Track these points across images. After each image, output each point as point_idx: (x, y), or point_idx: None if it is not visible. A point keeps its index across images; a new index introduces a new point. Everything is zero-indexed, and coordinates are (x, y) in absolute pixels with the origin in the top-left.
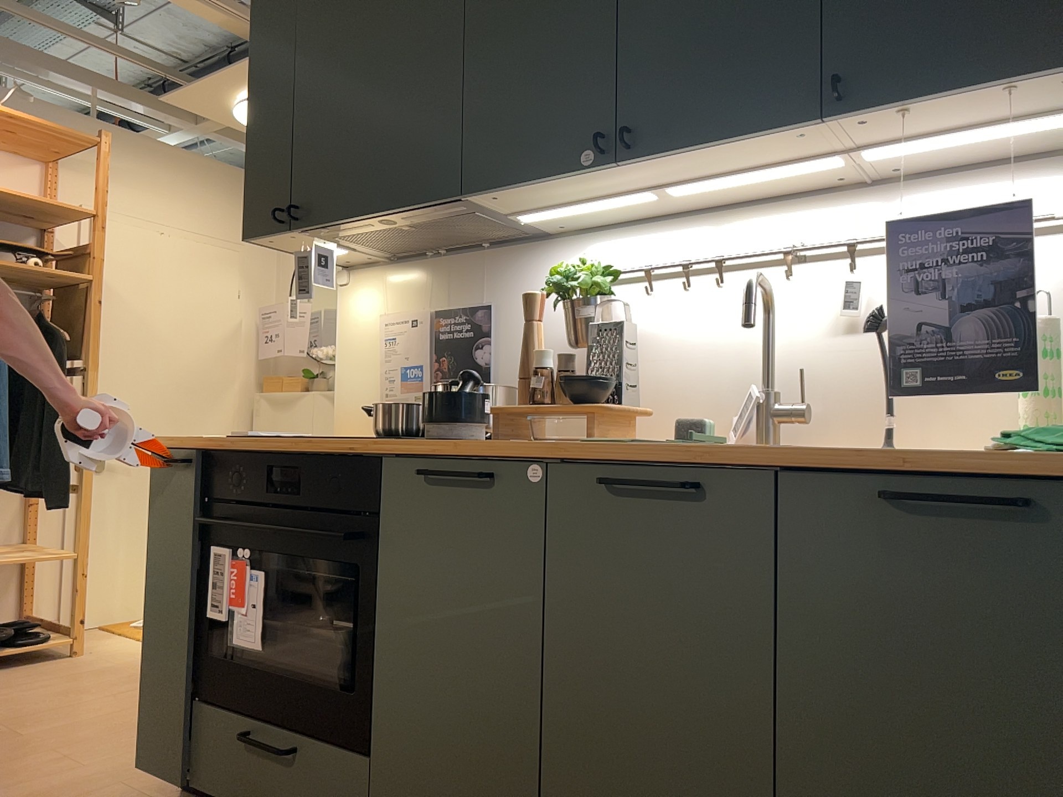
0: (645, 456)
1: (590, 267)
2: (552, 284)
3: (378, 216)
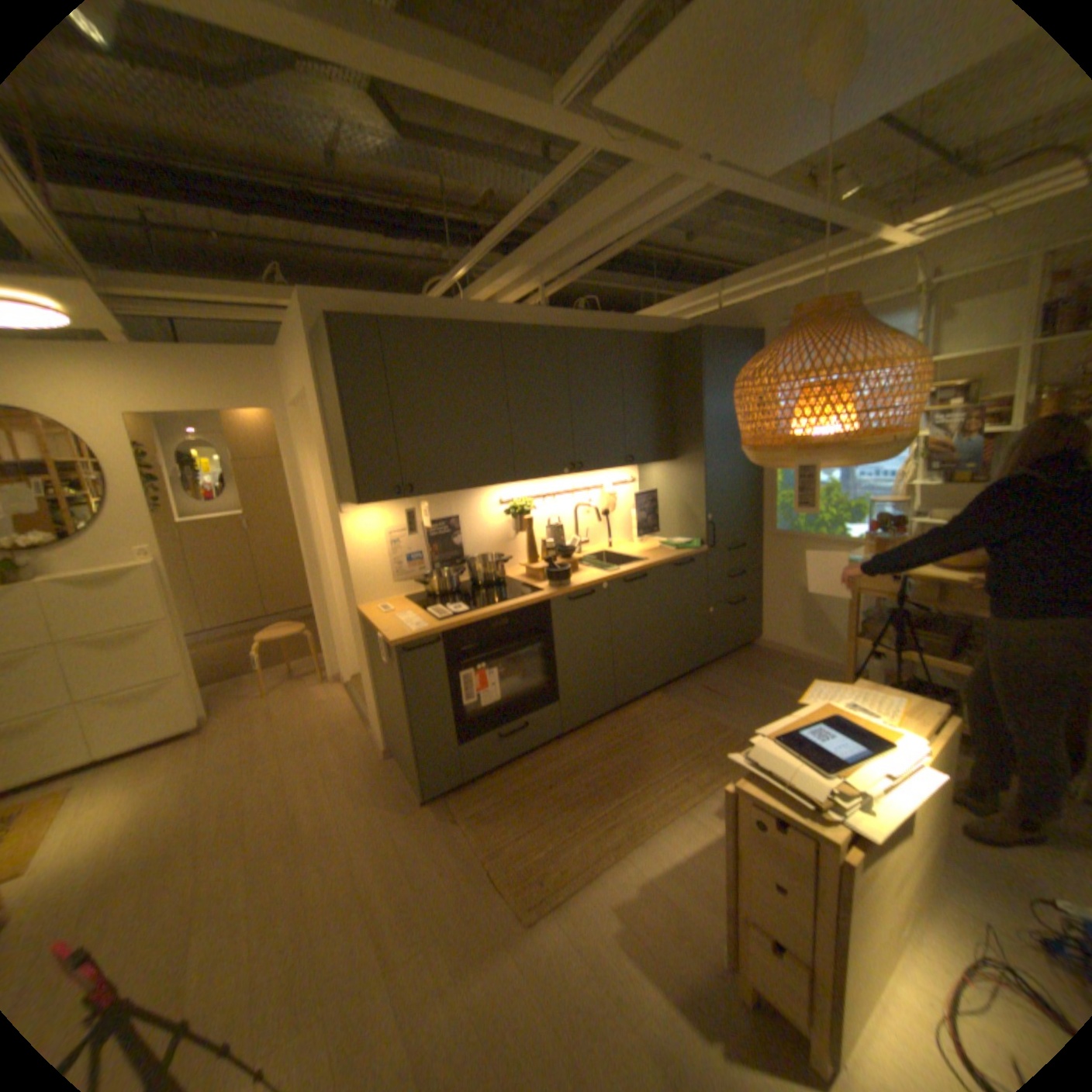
0: (629, 571)
1: (529, 502)
2: (517, 511)
3: (463, 490)
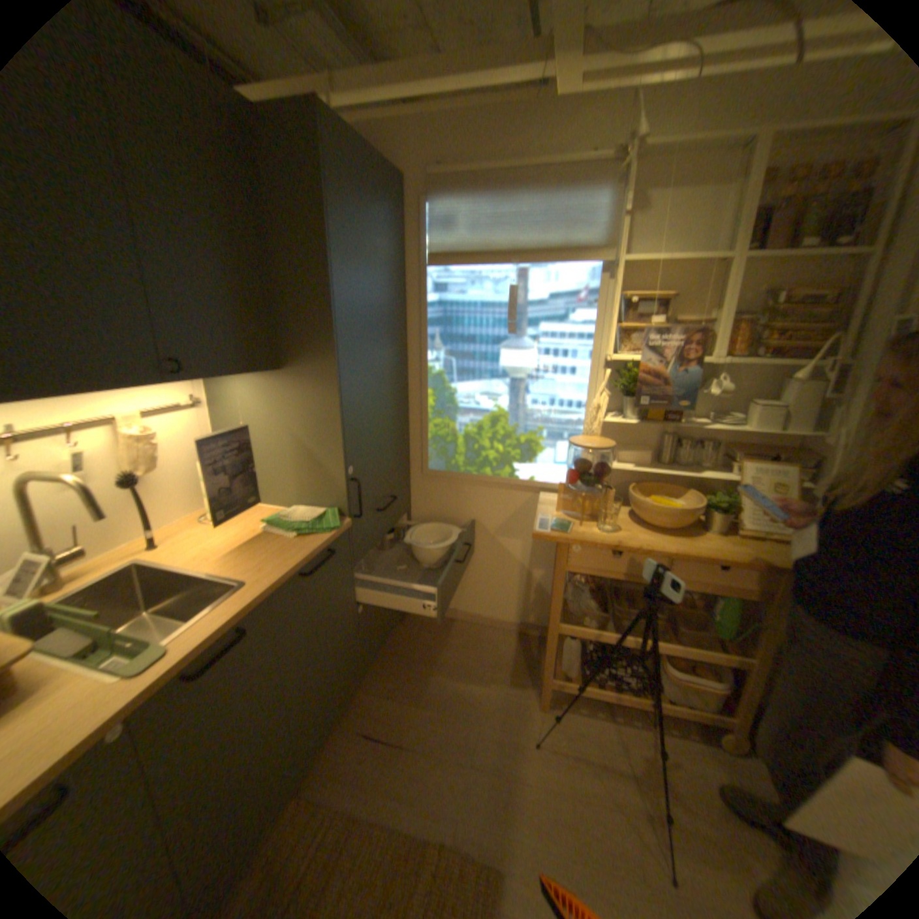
0: (199, 642)
1: None
2: None
3: None
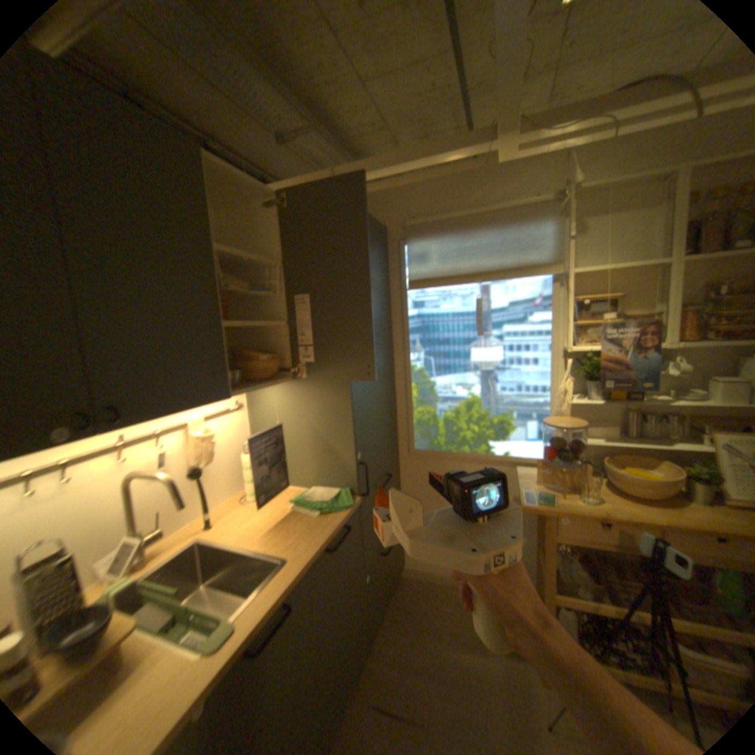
0: (256, 622)
1: None
2: None
3: None
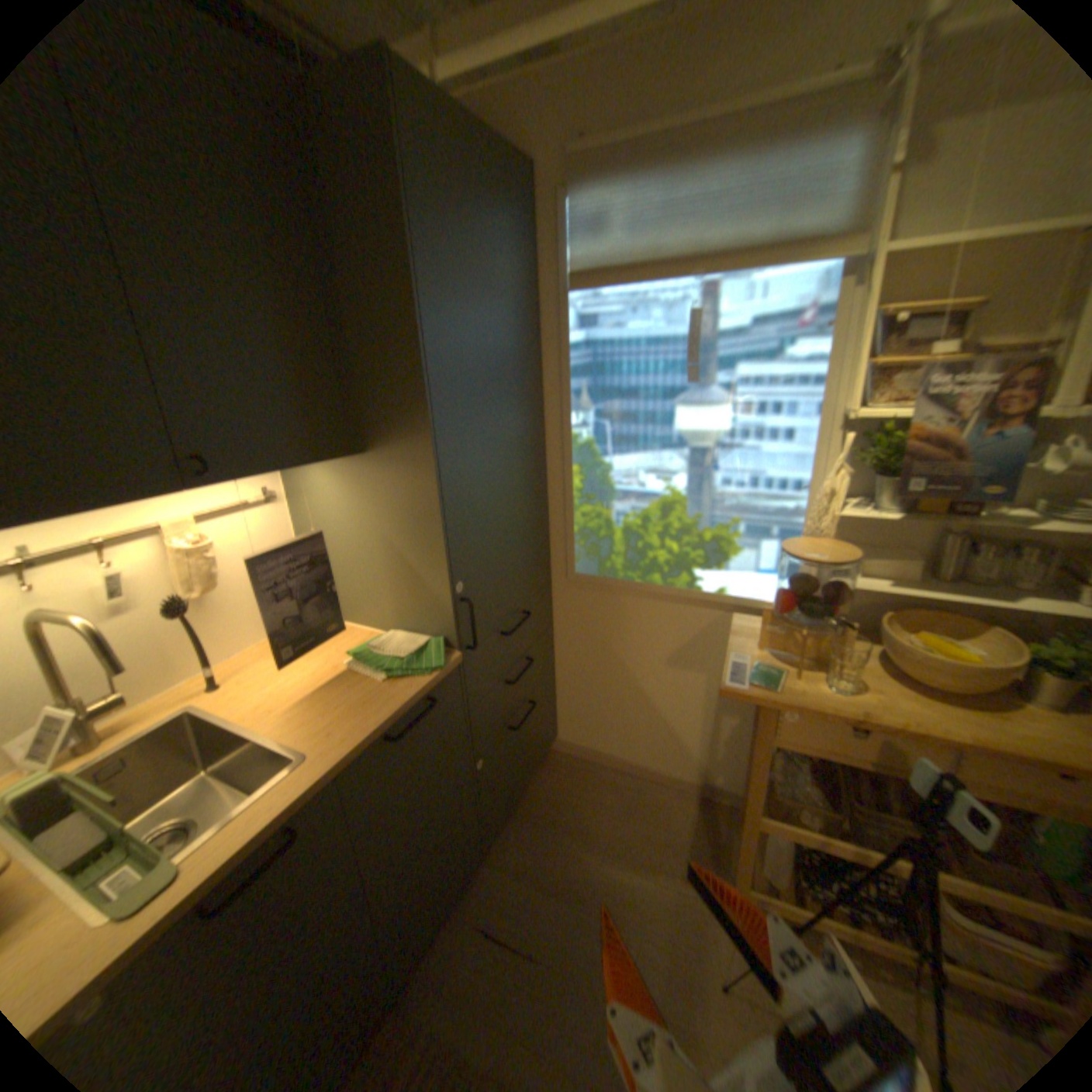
0: (226, 859)
1: None
2: None
3: None
